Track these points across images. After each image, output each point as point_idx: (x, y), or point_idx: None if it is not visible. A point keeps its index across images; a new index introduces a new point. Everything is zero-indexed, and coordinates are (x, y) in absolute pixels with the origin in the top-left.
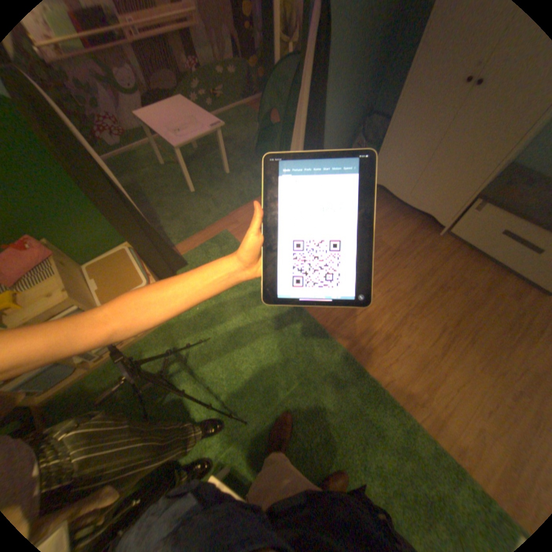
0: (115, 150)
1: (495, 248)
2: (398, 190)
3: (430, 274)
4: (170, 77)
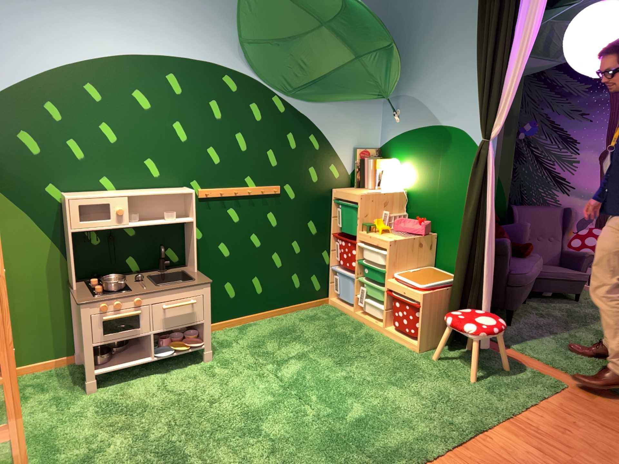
0: None
1: None
2: None
3: None
4: None
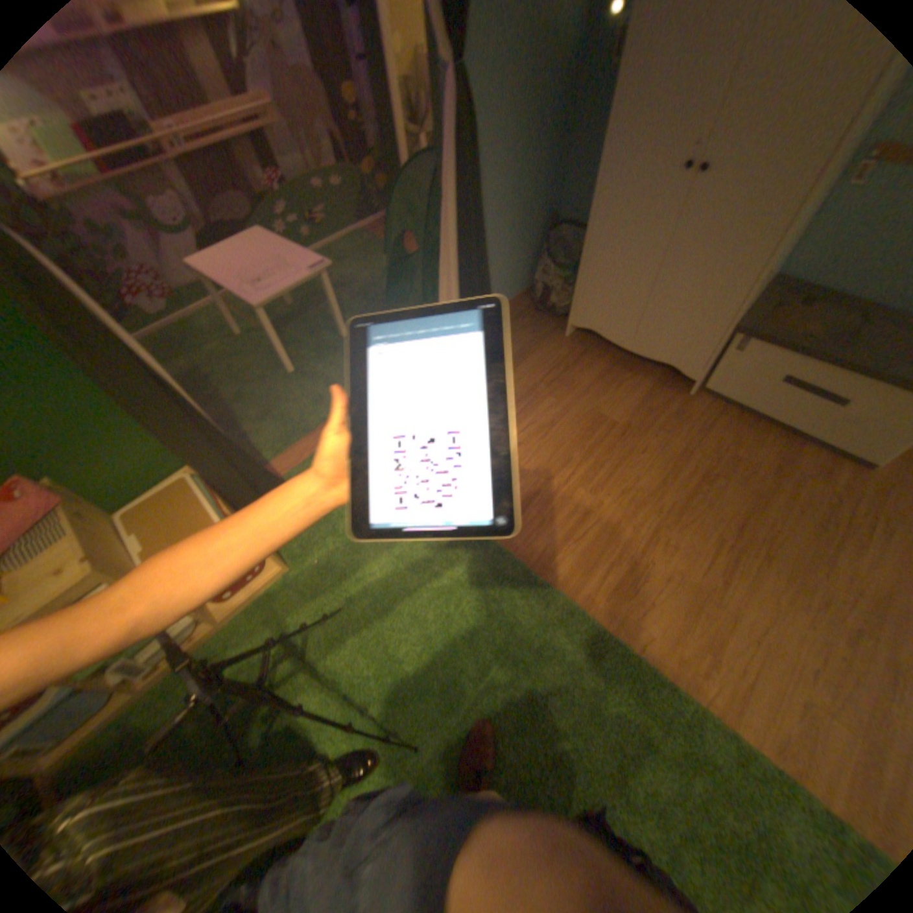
0: (160, 320)
1: (778, 406)
2: (614, 333)
3: (684, 458)
4: (241, 201)
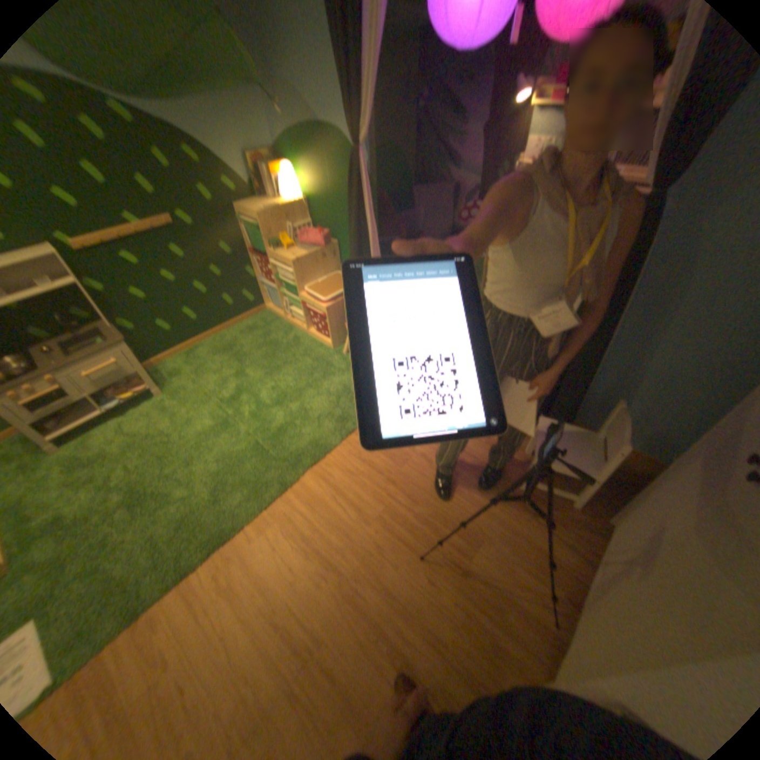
0: None
1: None
2: (606, 563)
3: (423, 639)
4: None
